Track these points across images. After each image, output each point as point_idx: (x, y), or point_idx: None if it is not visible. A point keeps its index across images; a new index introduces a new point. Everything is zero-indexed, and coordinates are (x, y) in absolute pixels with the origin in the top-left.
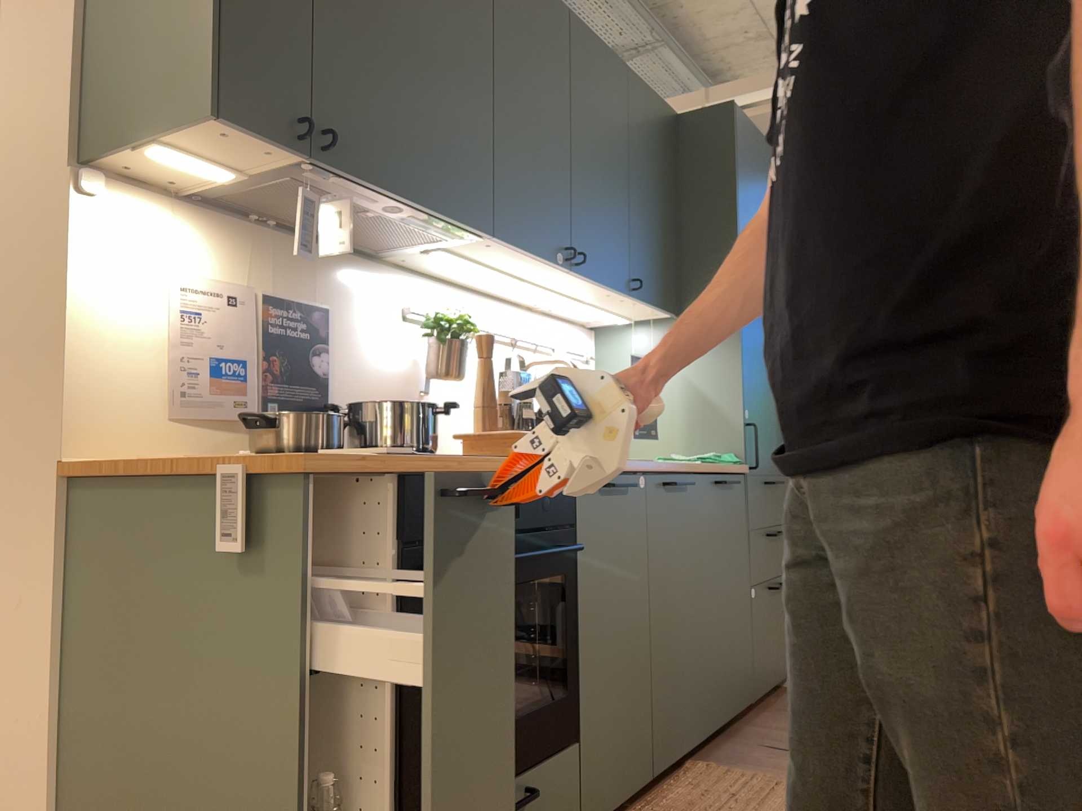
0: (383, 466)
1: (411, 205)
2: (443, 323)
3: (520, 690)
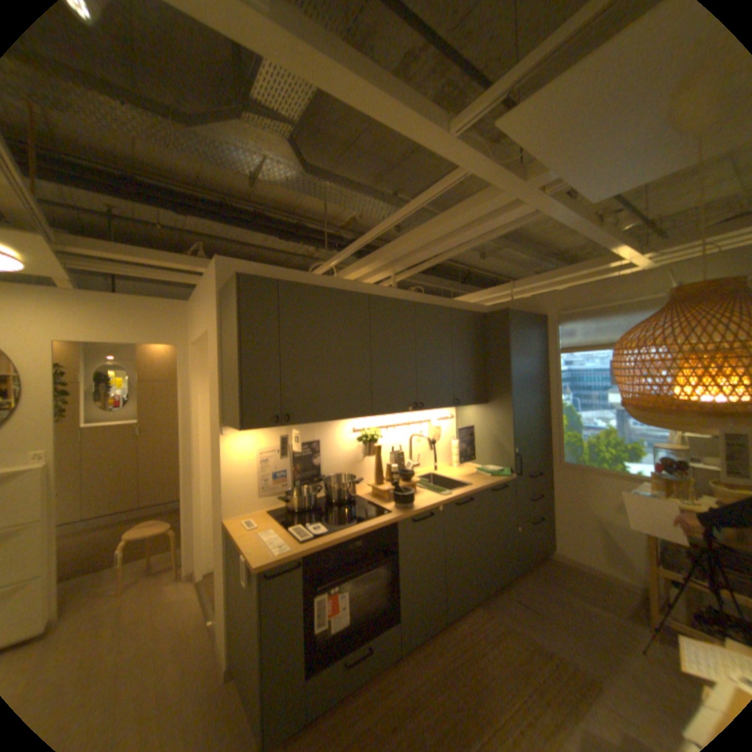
0: (291, 558)
1: (330, 421)
2: (363, 439)
3: (378, 599)
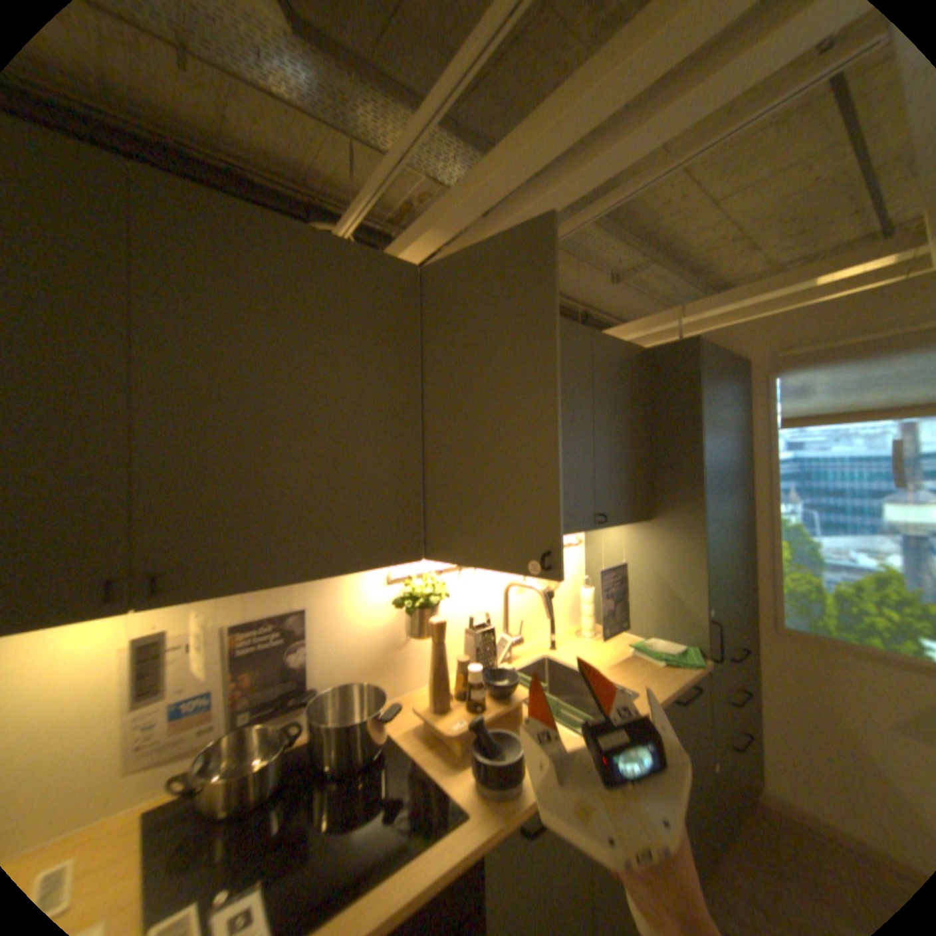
0: None
1: (310, 578)
2: (407, 604)
3: None
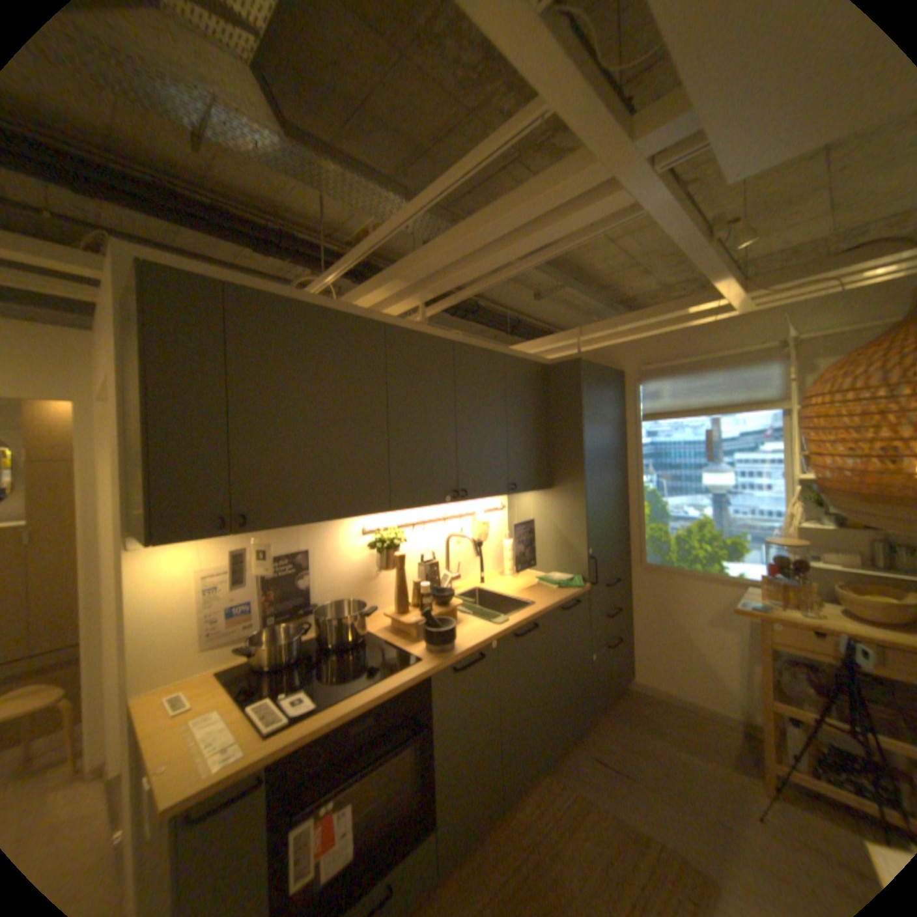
0: (244, 772)
1: (323, 521)
2: (378, 545)
3: (402, 796)
